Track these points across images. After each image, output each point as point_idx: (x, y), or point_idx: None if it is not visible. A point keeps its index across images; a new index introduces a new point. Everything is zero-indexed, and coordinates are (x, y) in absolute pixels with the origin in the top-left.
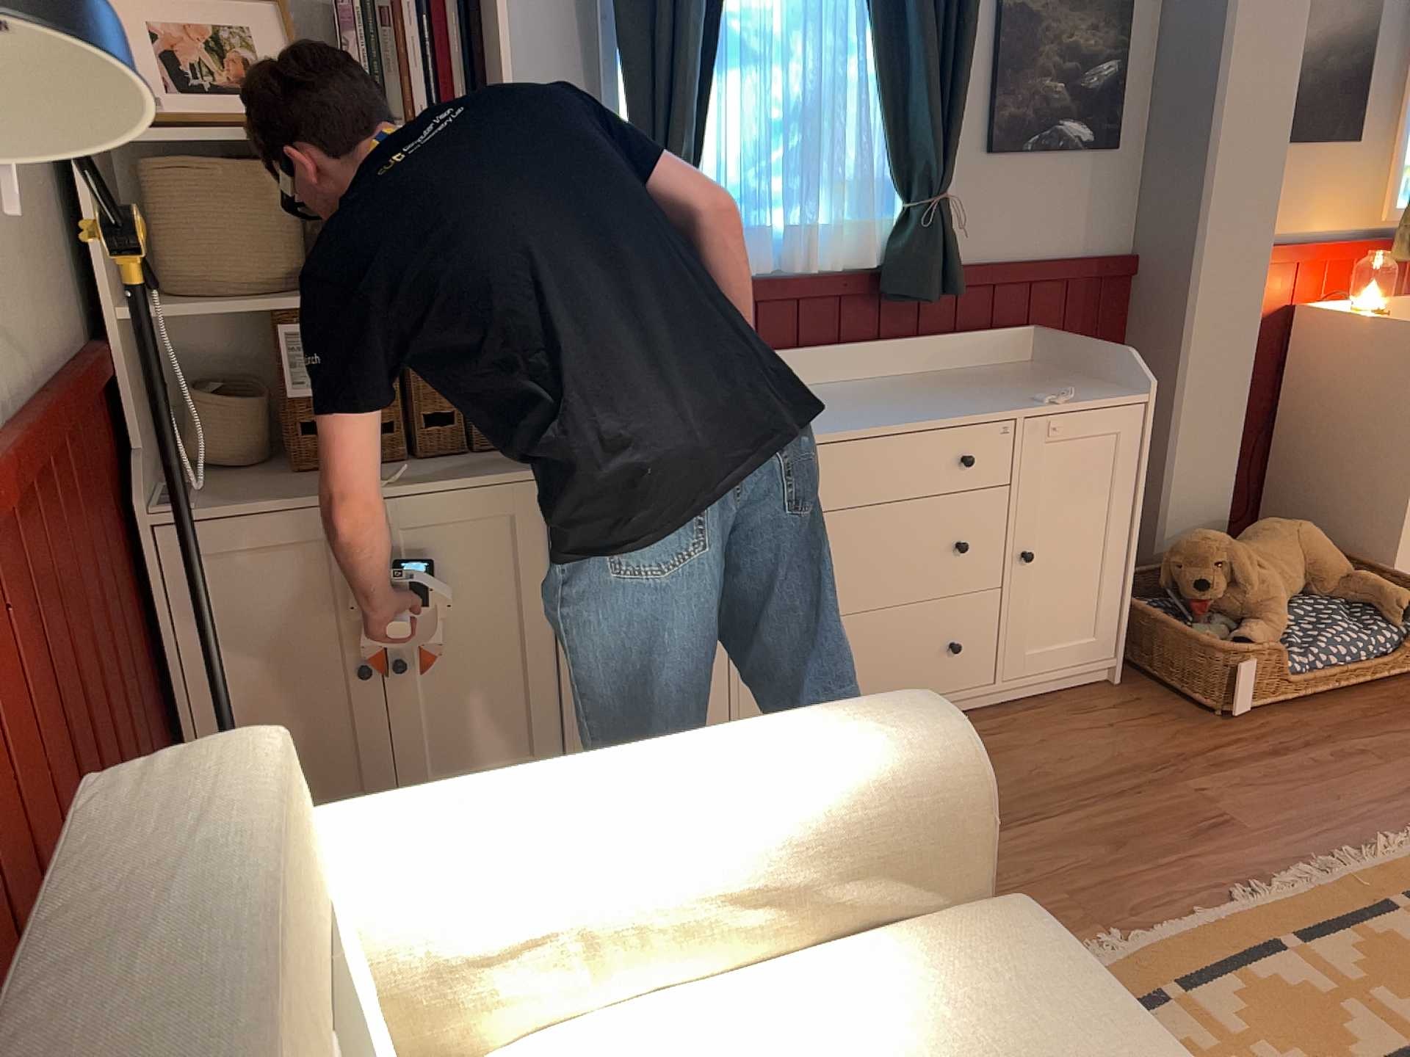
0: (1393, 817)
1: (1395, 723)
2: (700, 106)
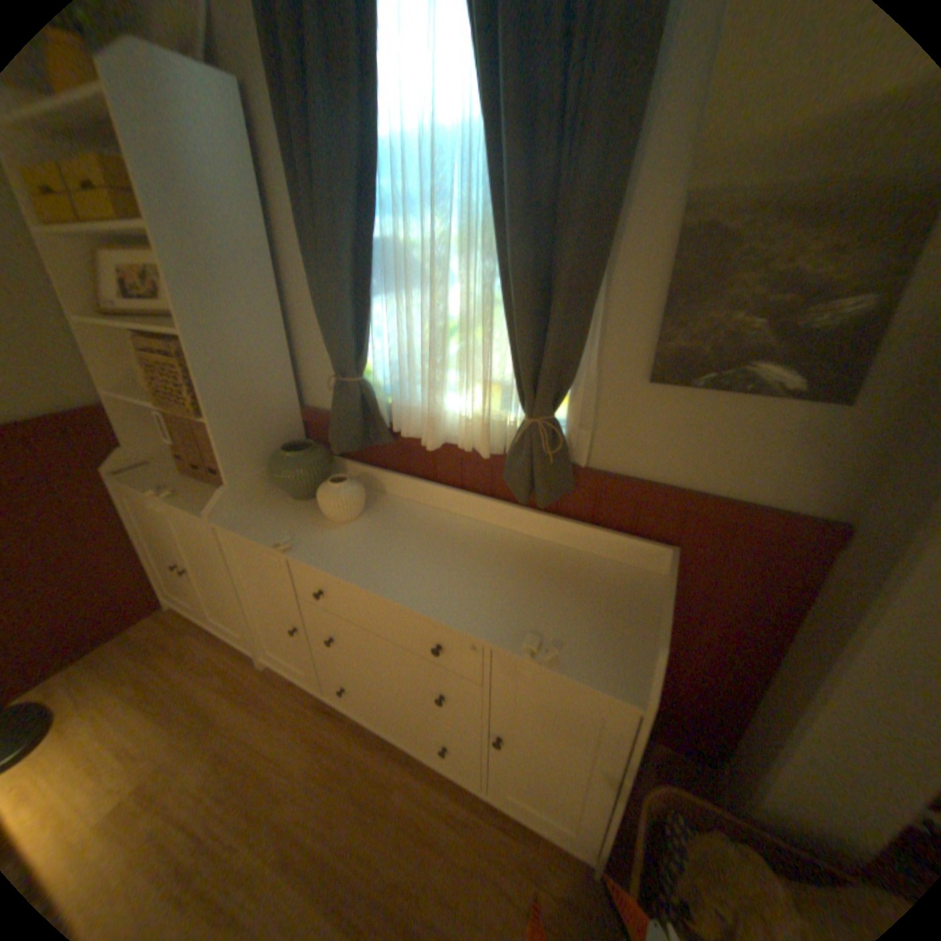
0: None
1: None
2: (359, 316)
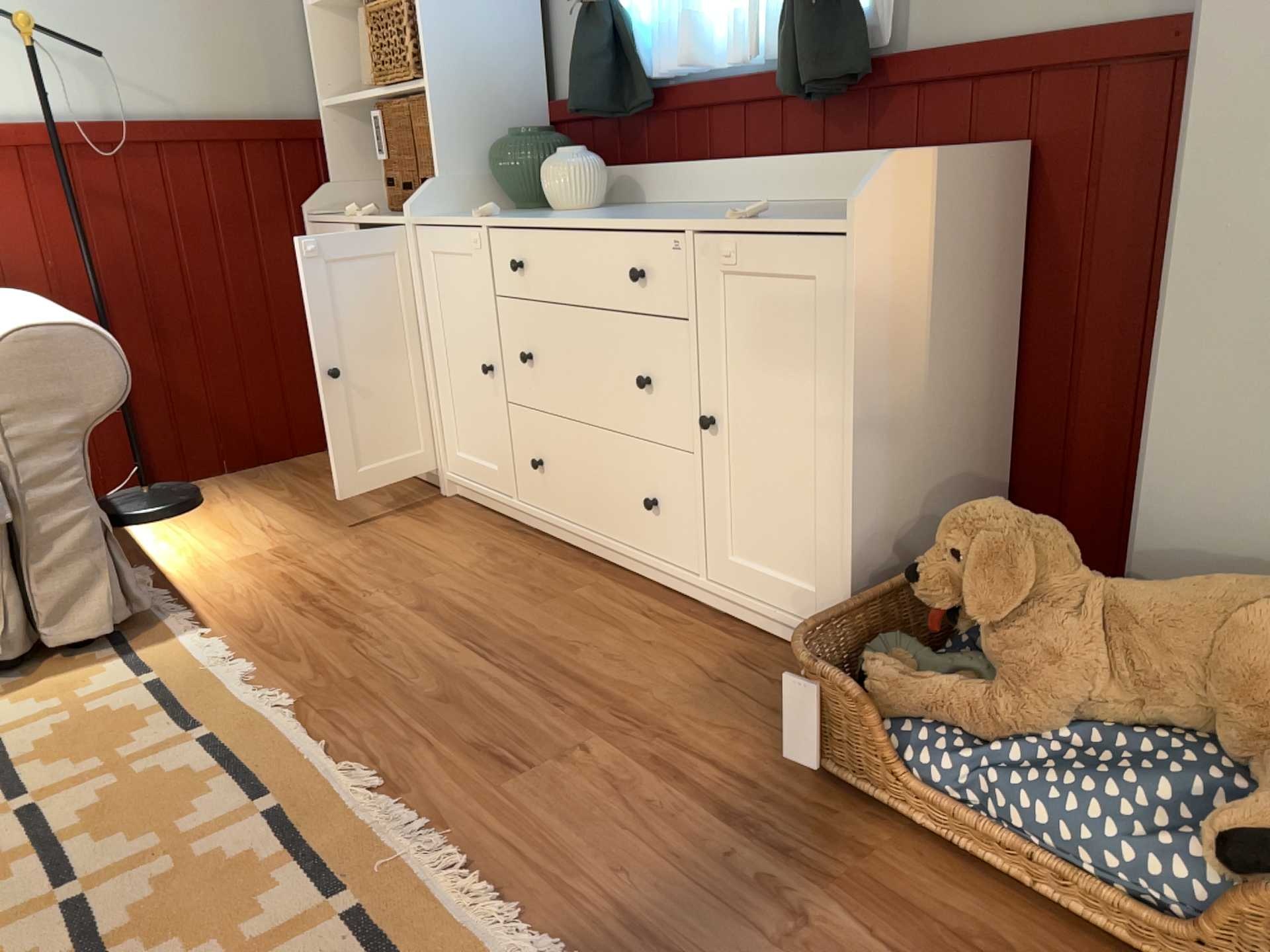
0: (583, 929)
1: None
2: None
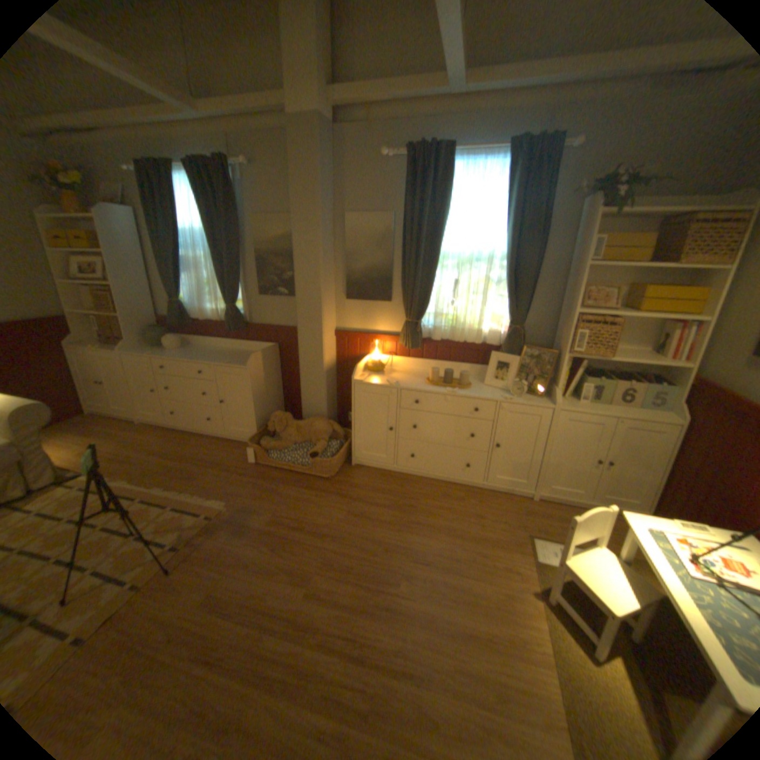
0: (218, 498)
1: (281, 484)
2: (174, 280)
